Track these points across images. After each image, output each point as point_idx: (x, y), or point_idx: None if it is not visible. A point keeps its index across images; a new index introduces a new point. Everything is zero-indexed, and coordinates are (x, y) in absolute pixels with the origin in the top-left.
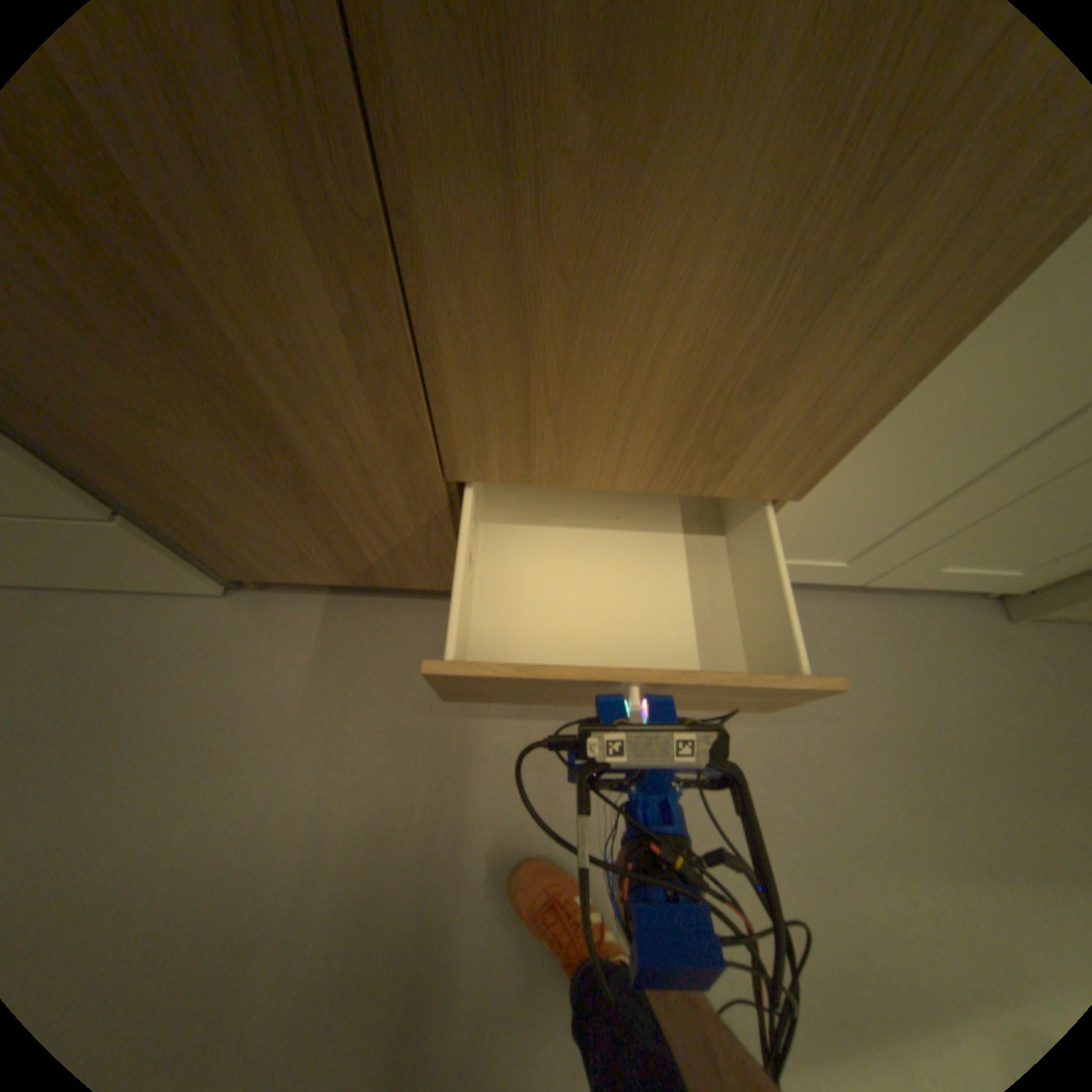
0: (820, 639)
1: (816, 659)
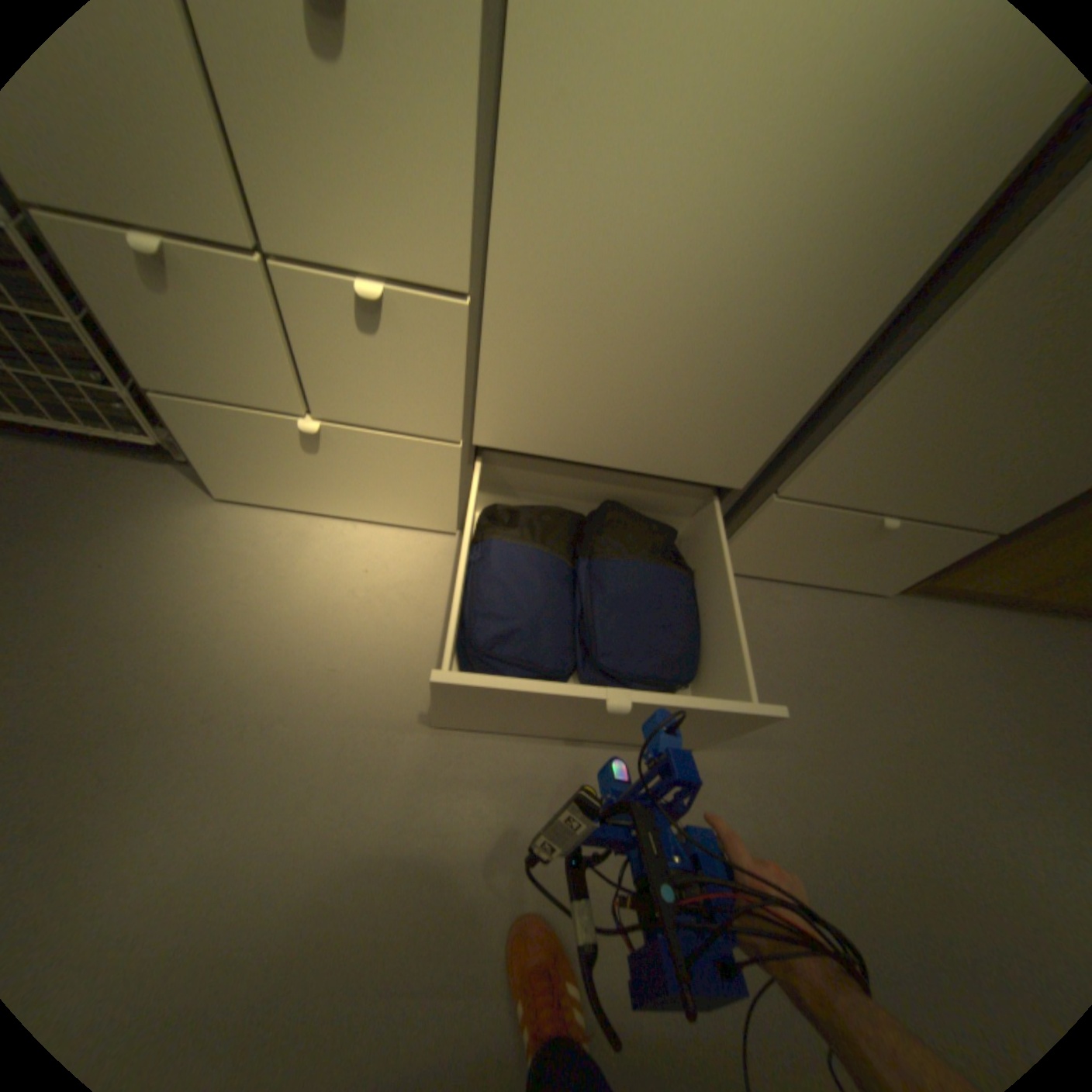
0: None
1: None
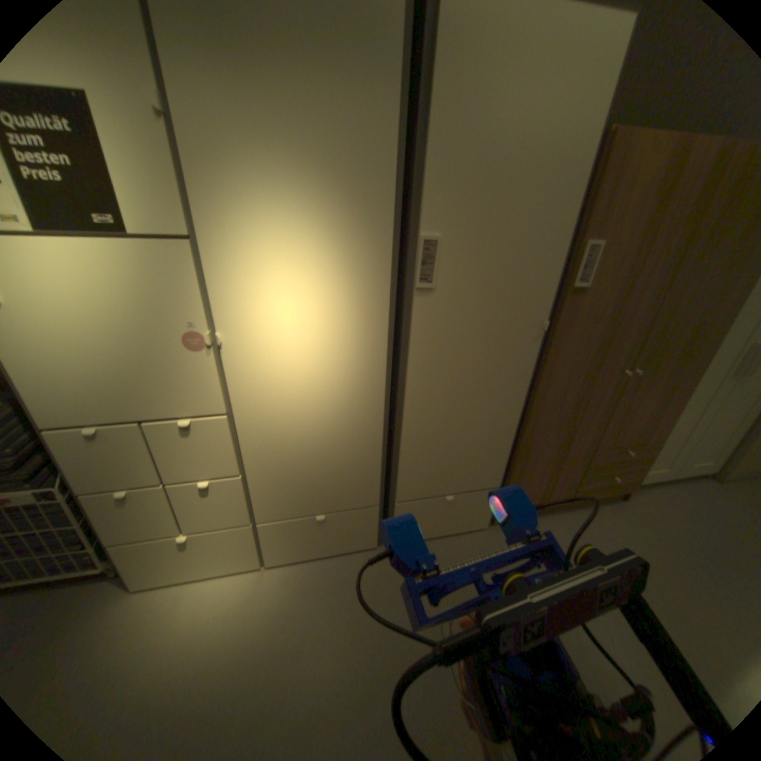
0: (676, 503)
1: (680, 509)
